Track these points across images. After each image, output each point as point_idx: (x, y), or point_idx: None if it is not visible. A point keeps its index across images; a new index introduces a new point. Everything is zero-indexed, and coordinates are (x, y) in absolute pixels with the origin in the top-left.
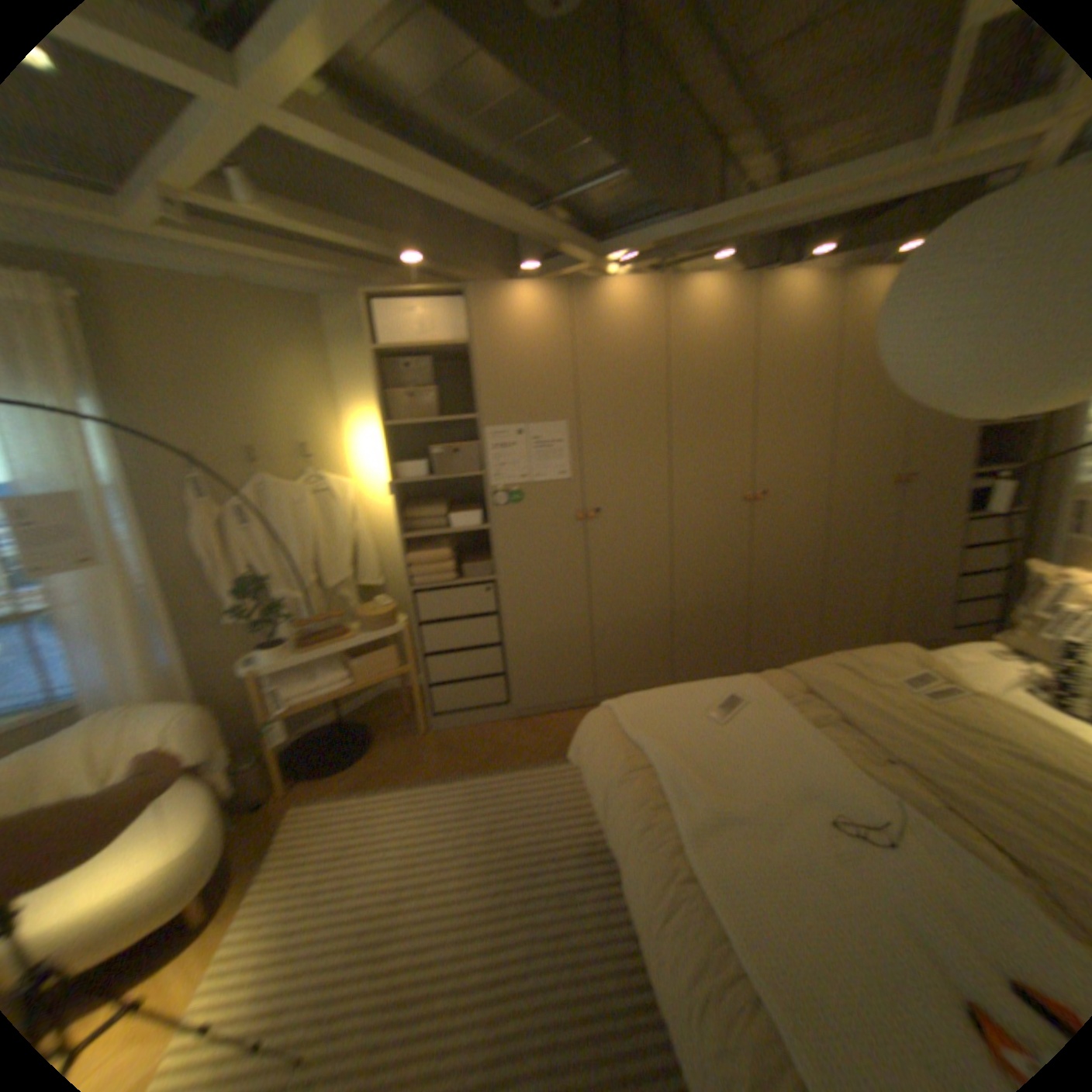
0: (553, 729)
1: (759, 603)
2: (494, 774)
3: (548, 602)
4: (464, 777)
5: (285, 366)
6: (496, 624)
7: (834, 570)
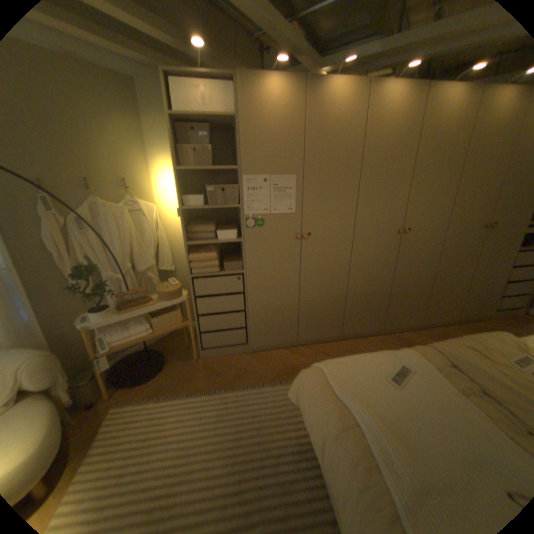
0: (273, 359)
1: (396, 293)
2: (239, 388)
3: (275, 287)
4: (220, 389)
5: (112, 124)
6: (243, 298)
7: (441, 276)
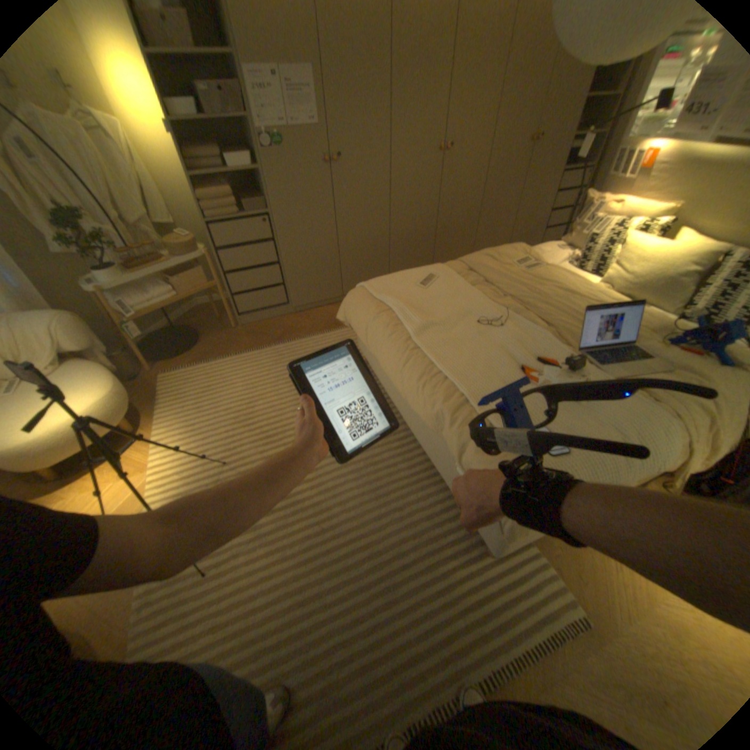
0: (319, 316)
1: (440, 230)
2: (288, 341)
3: (308, 230)
4: (269, 345)
5: None
6: (273, 248)
7: (485, 206)
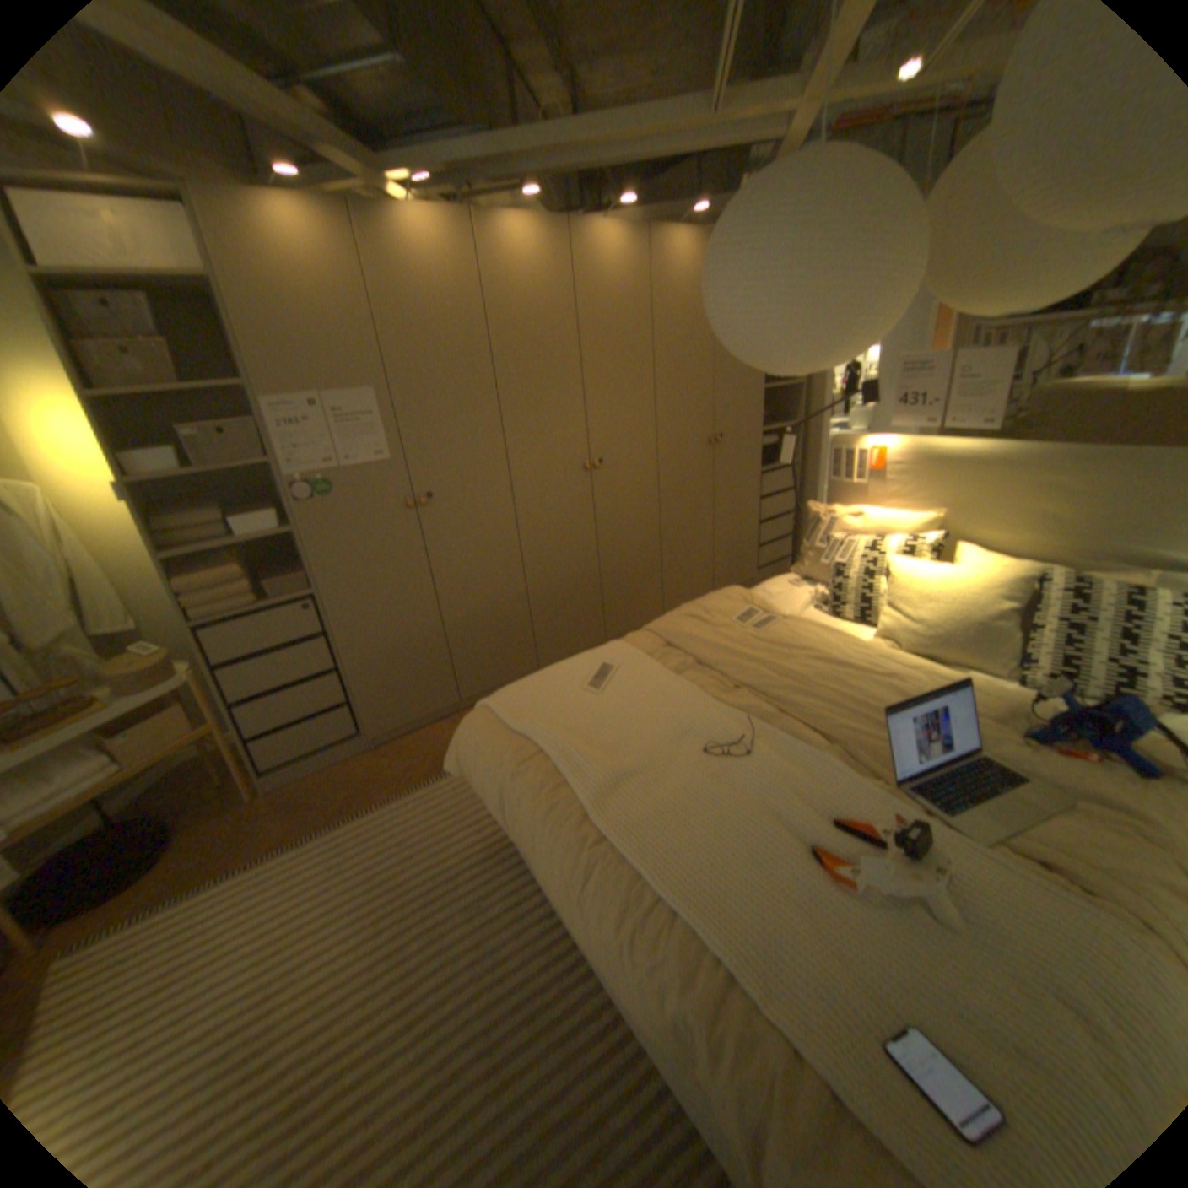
0: (420, 747)
1: (608, 573)
2: (359, 816)
3: (389, 608)
4: (321, 831)
5: None
6: (327, 647)
7: (667, 531)
